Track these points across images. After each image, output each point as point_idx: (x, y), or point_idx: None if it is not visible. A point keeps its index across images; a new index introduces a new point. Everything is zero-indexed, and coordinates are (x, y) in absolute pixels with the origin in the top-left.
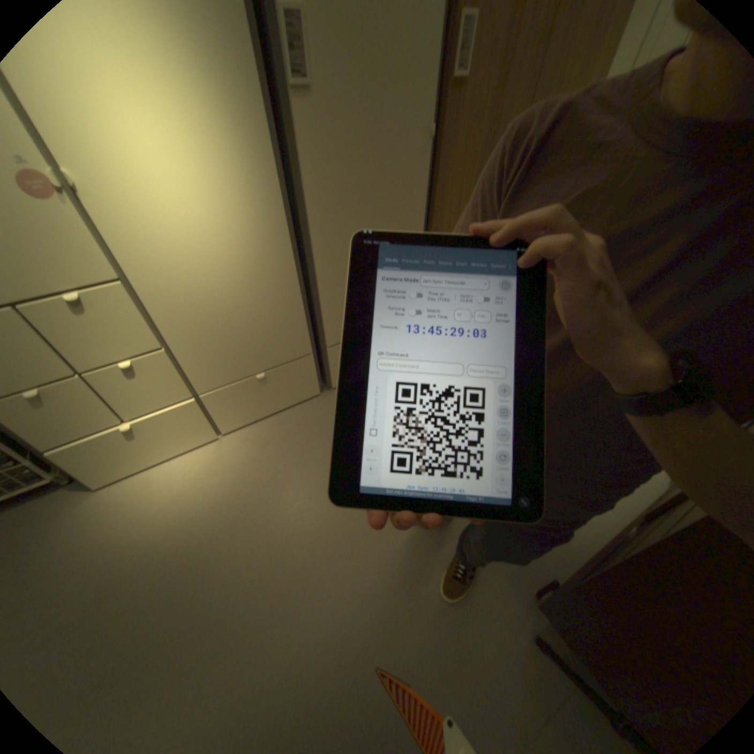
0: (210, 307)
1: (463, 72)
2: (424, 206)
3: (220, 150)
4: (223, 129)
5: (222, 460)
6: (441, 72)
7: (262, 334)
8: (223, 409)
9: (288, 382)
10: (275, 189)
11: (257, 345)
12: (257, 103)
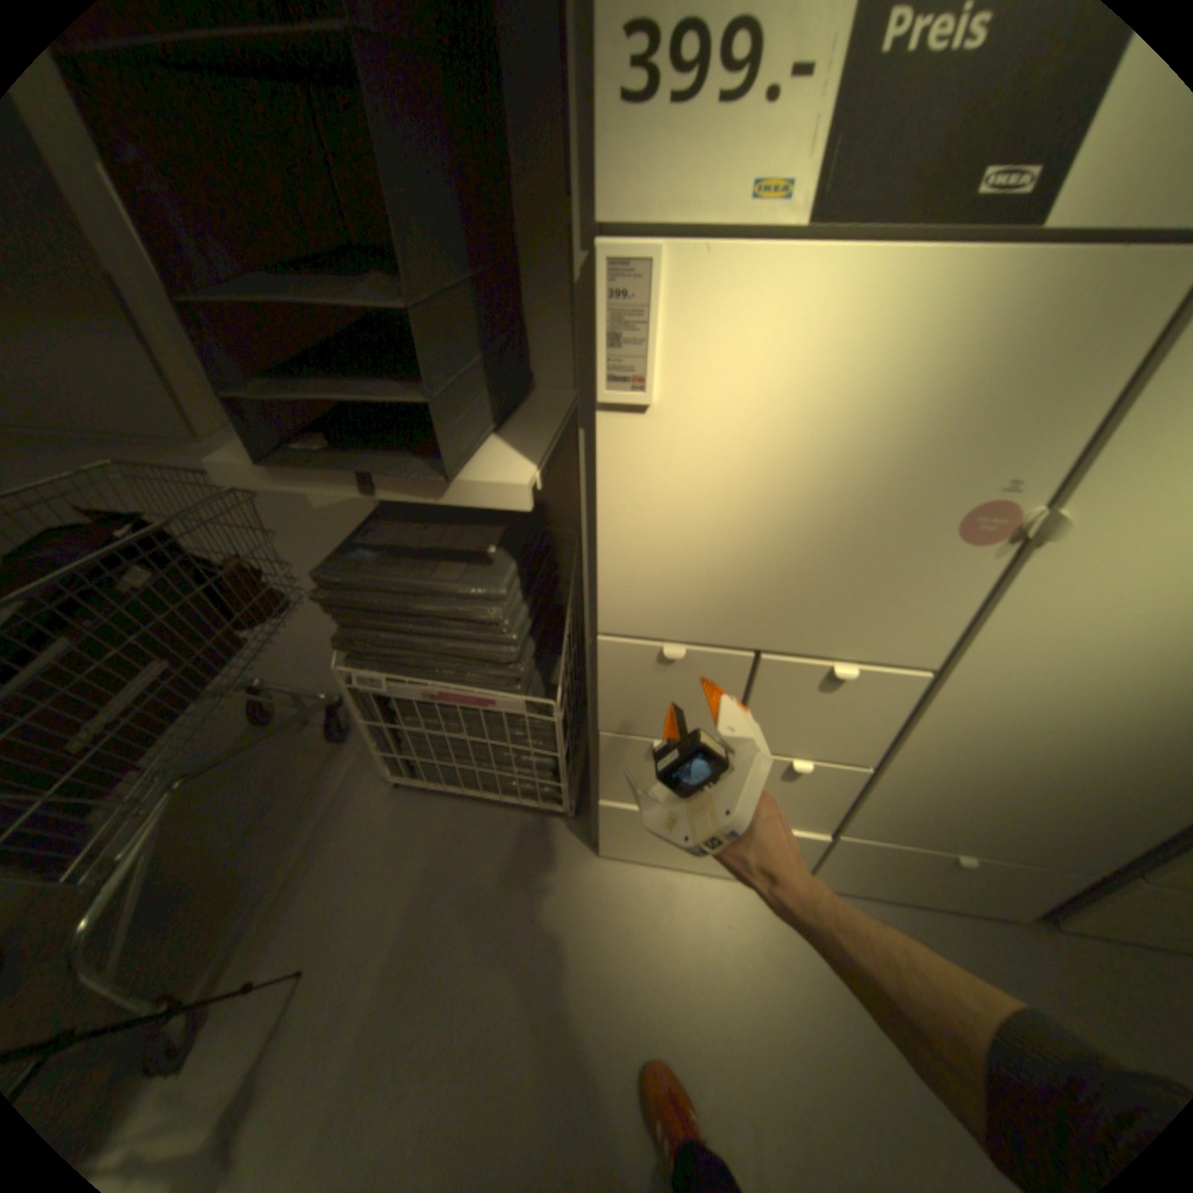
0: (1027, 754)
1: None
2: None
3: None
4: None
5: (800, 949)
6: None
7: (1058, 819)
8: (854, 868)
9: (1000, 890)
10: None
11: (1024, 827)
12: None
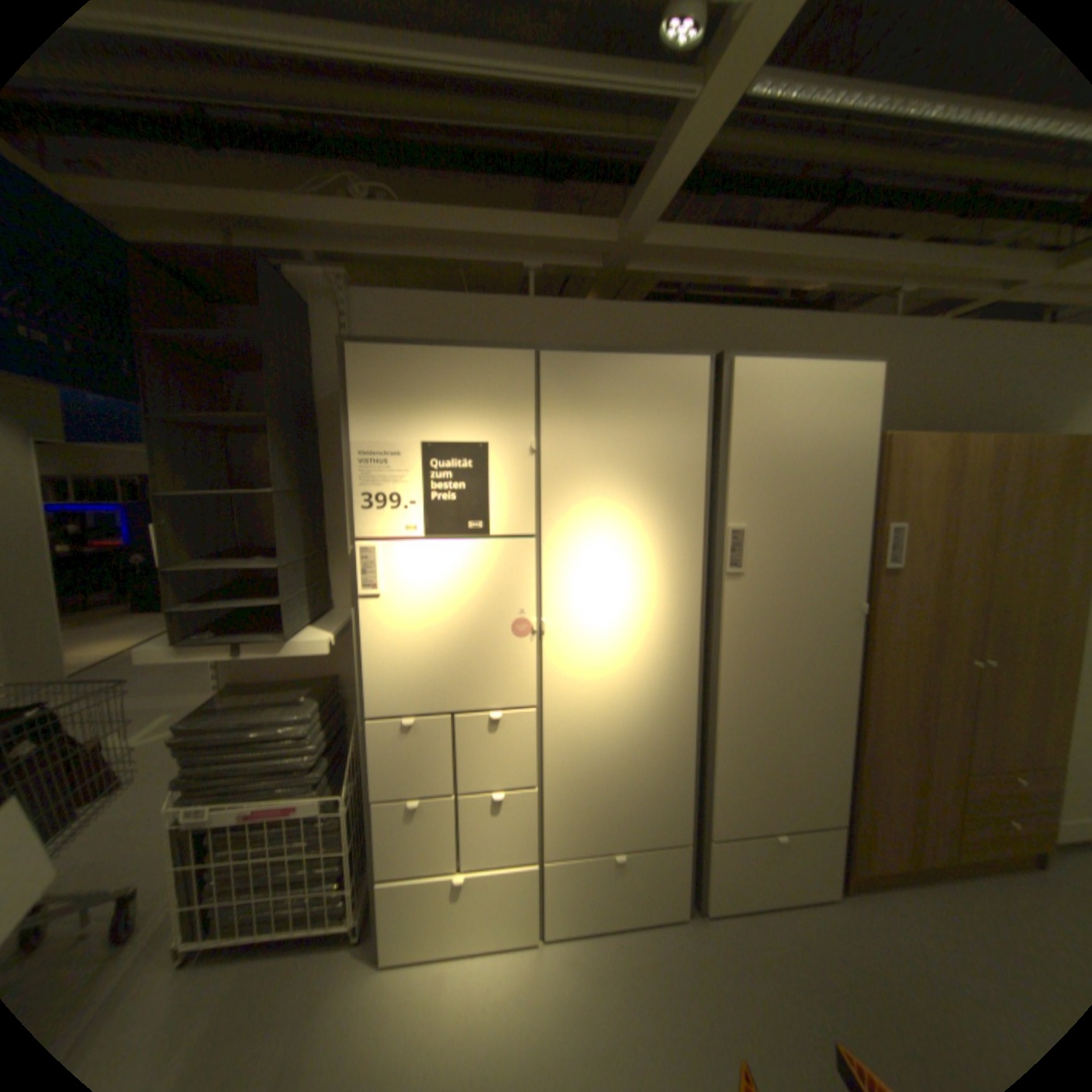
0: (599, 752)
1: (898, 566)
2: (858, 681)
3: (657, 614)
4: (665, 600)
5: (540, 990)
6: (871, 564)
7: (640, 800)
8: (562, 897)
9: (651, 884)
10: (694, 648)
11: (629, 813)
12: (696, 584)
